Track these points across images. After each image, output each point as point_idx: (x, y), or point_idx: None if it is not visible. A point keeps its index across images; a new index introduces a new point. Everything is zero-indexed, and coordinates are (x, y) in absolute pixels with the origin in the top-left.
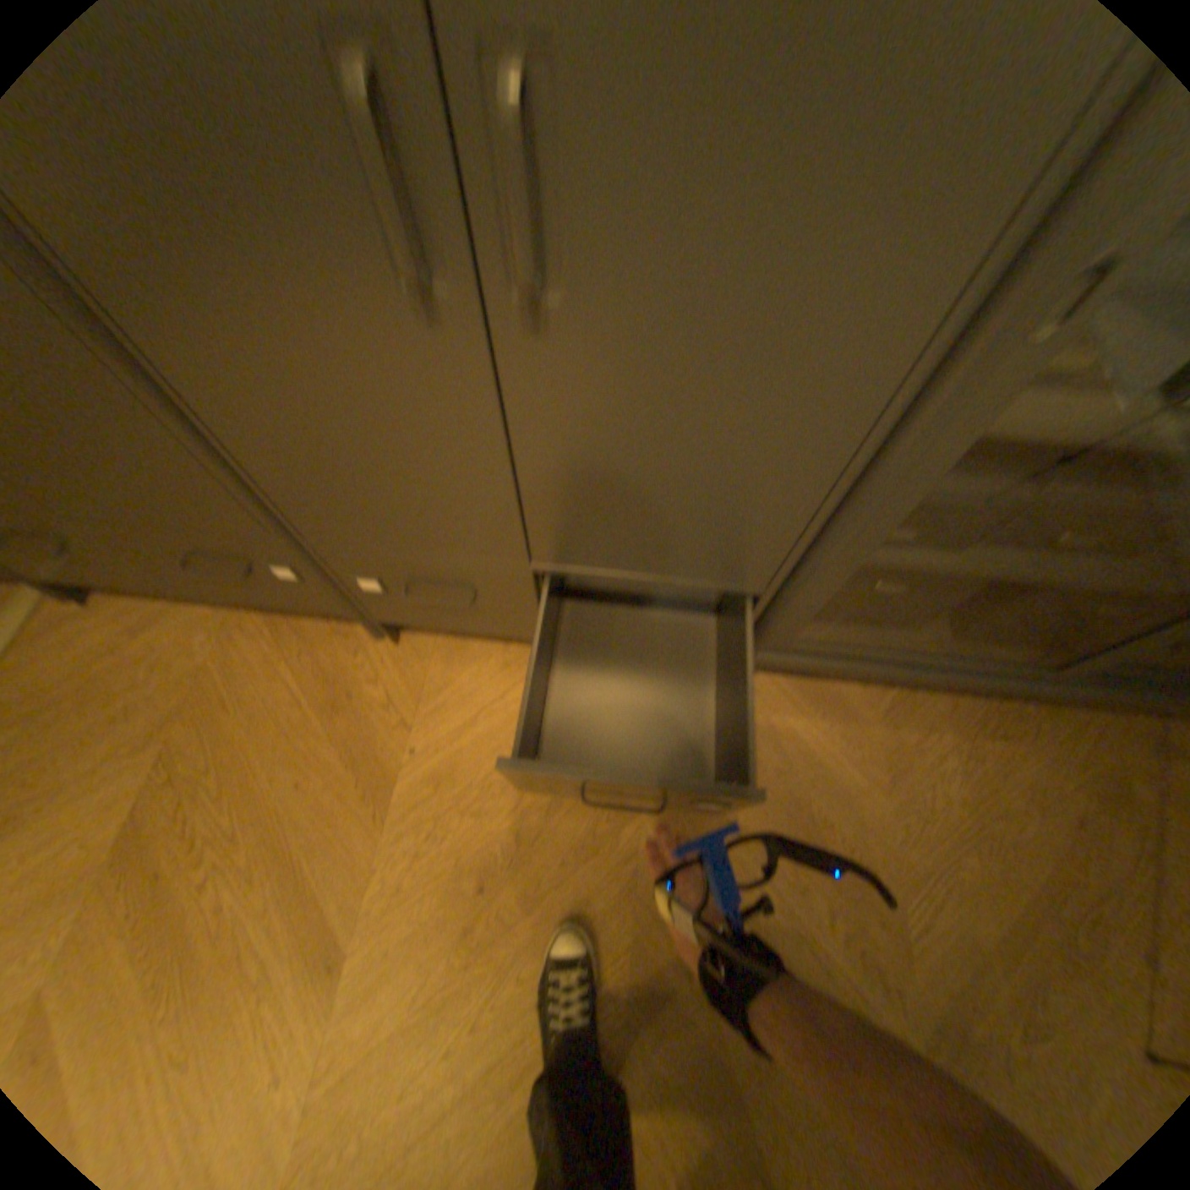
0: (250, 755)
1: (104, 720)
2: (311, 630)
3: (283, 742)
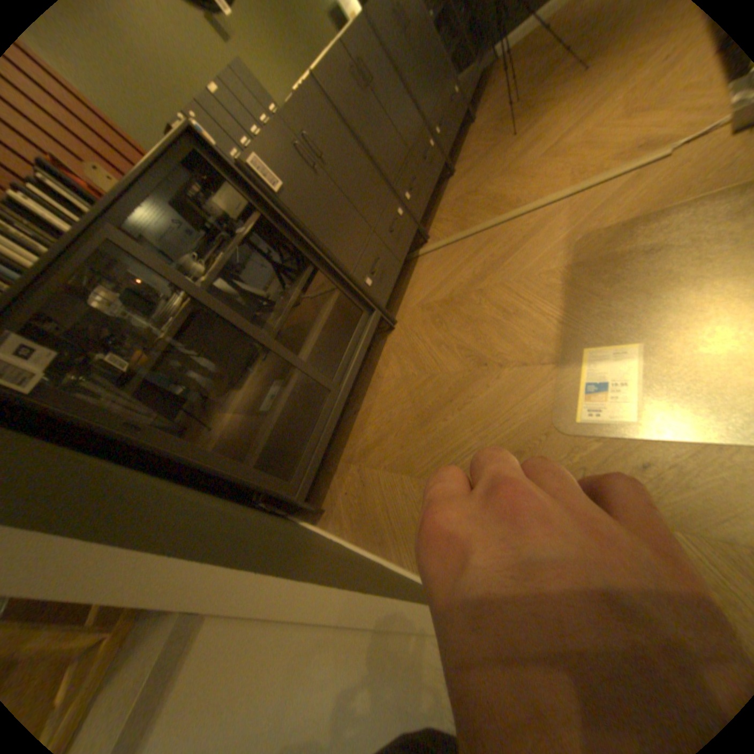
0: (484, 168)
1: (470, 201)
2: (450, 186)
3: (481, 166)
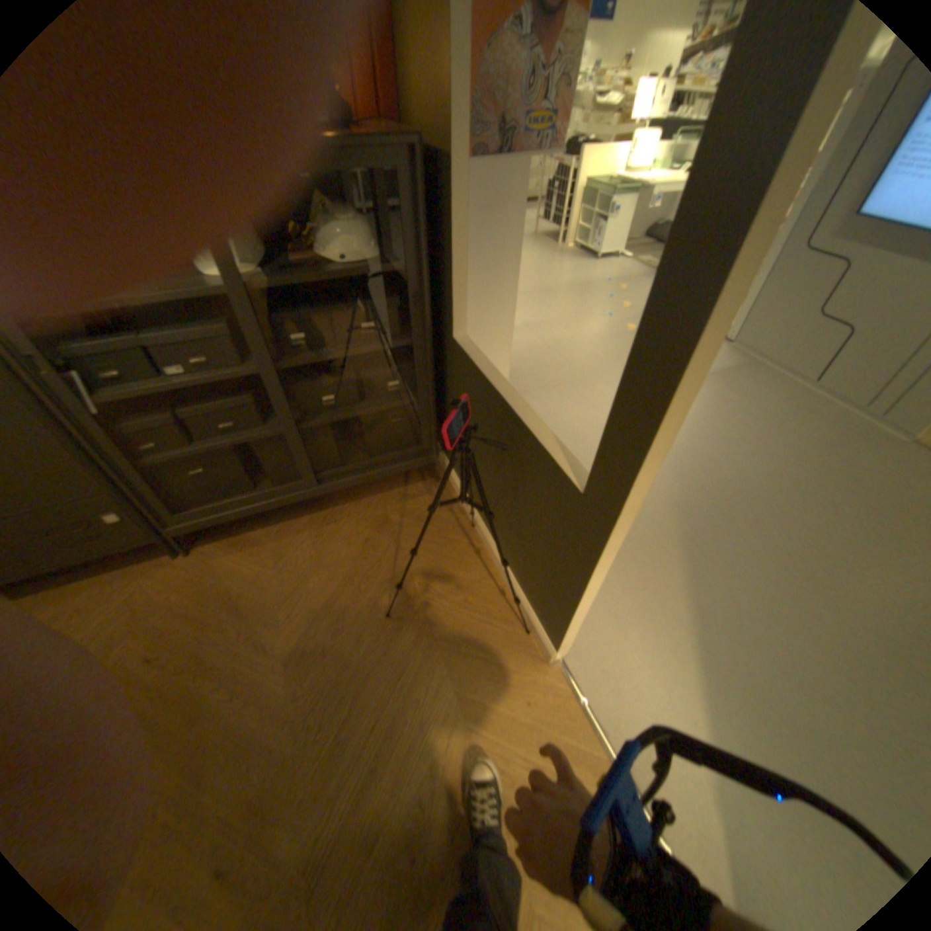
0: None
1: None
2: None
3: None
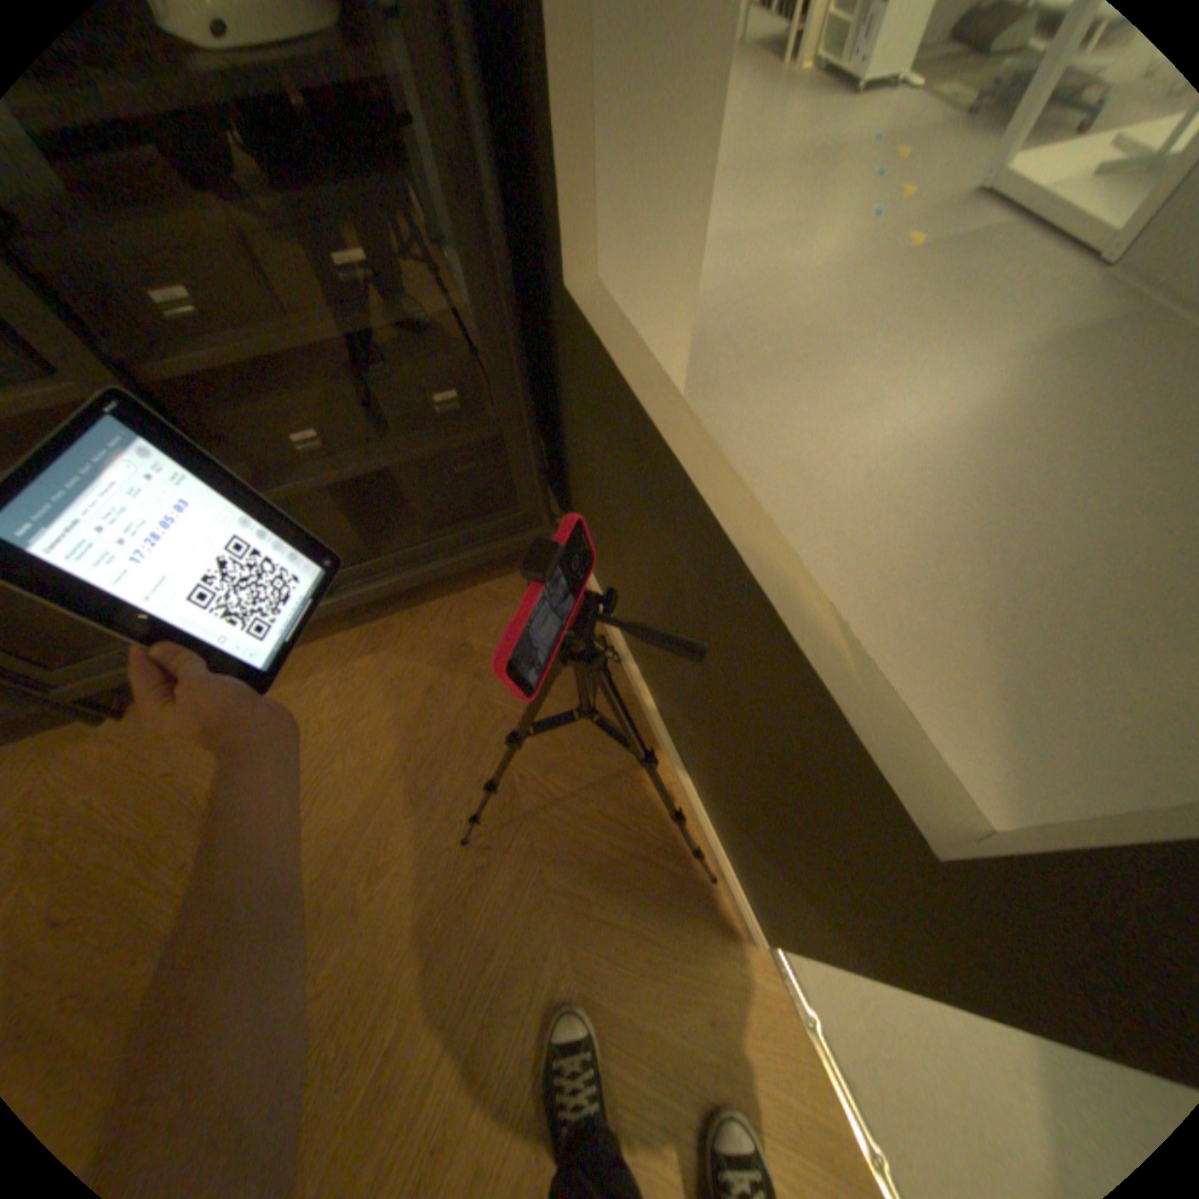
0: None
1: None
2: None
3: None
